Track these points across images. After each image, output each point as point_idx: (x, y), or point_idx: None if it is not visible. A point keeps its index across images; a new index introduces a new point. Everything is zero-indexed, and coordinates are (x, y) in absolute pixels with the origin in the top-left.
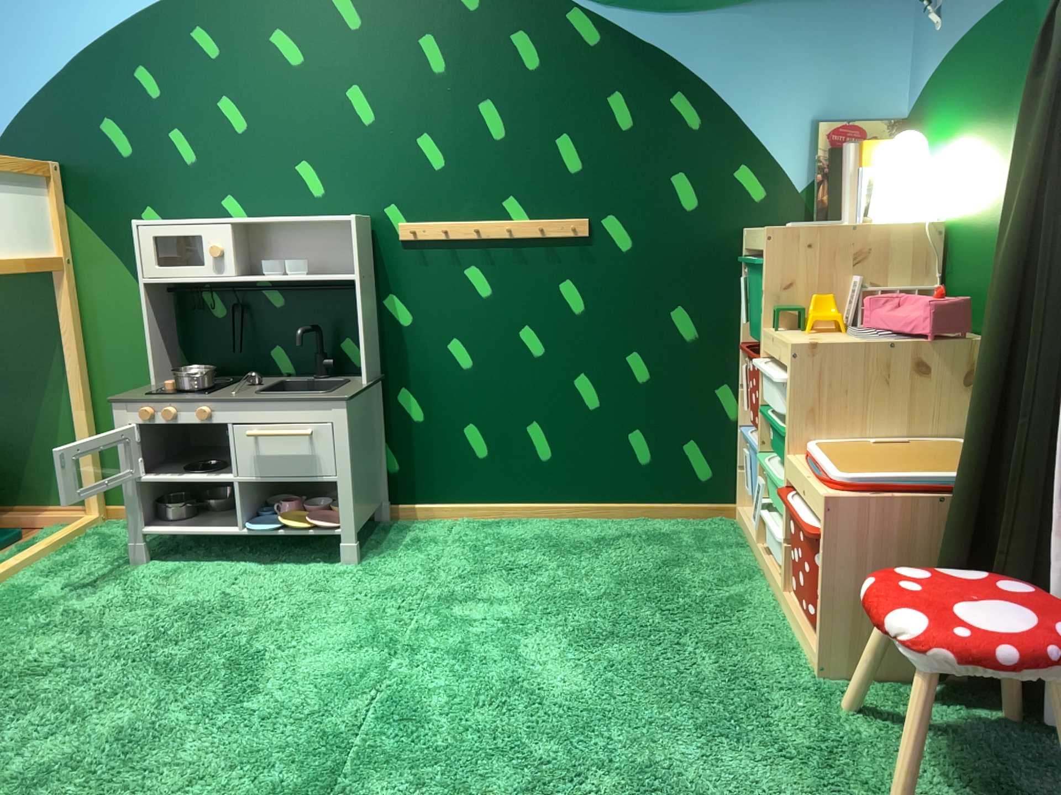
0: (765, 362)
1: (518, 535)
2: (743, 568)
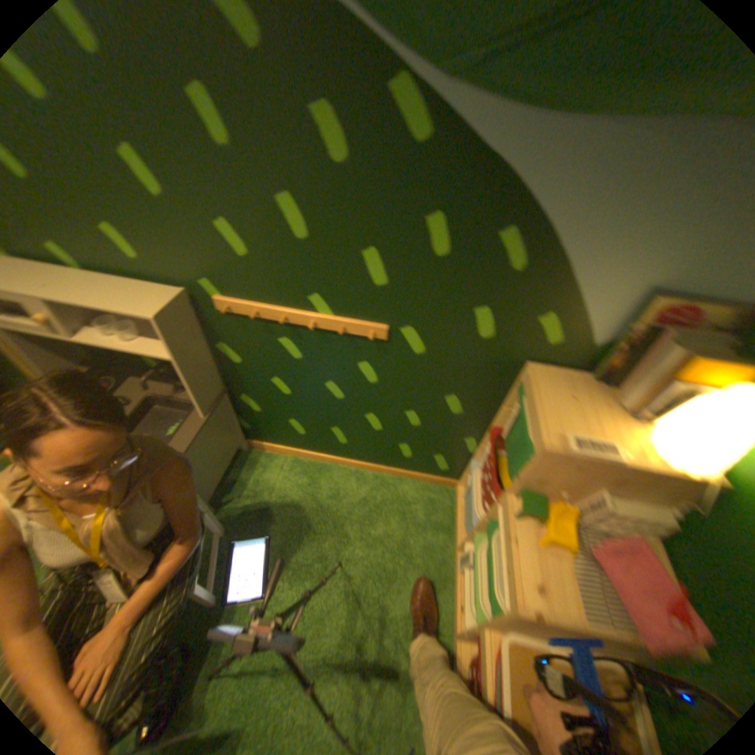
0: (500, 511)
1: (320, 488)
2: (445, 568)
